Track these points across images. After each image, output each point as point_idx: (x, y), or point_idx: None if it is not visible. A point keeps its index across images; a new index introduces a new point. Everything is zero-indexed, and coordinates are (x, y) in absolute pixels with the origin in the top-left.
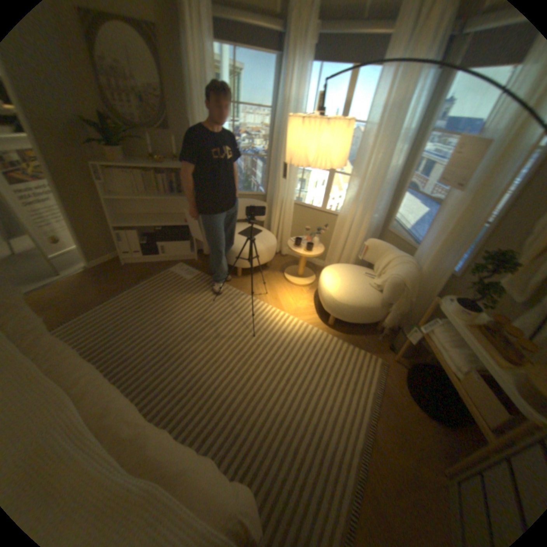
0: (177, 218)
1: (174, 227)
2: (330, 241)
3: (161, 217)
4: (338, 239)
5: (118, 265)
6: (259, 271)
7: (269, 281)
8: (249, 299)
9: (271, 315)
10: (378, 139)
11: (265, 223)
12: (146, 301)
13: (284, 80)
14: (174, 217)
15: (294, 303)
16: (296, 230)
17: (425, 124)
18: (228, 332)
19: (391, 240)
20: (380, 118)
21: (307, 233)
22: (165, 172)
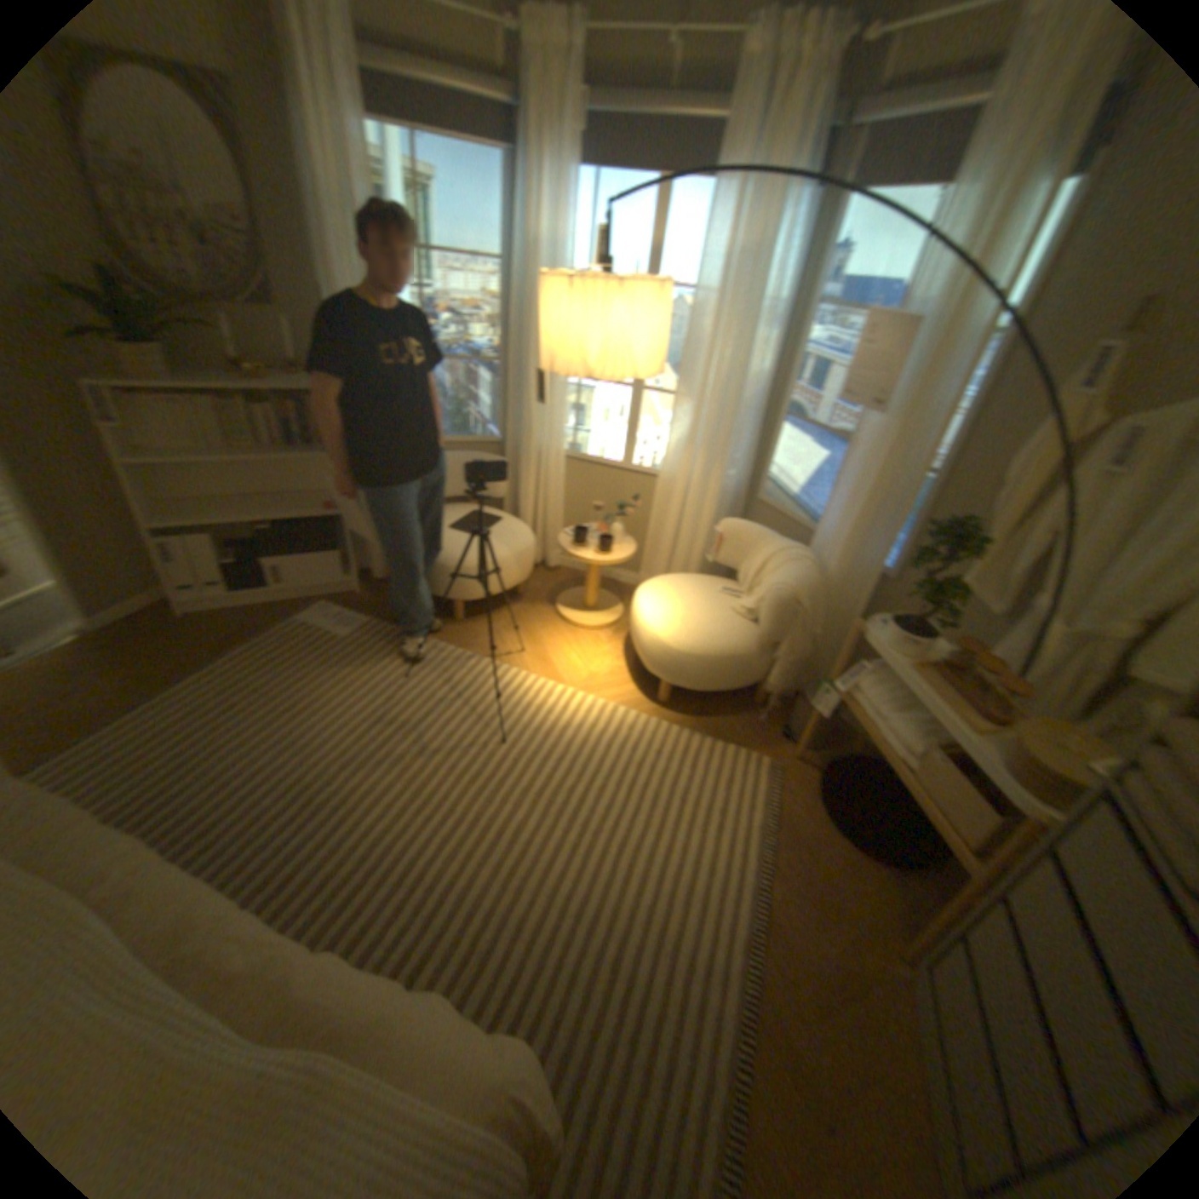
0: (305, 501)
1: (299, 523)
2: (646, 531)
3: (265, 500)
4: (661, 525)
5: (165, 618)
6: (501, 605)
7: (525, 625)
8: (484, 666)
9: (537, 694)
10: (720, 320)
11: (506, 502)
12: (244, 693)
13: (523, 203)
14: (297, 499)
15: (584, 665)
16: (573, 513)
17: (805, 291)
18: (444, 740)
19: (766, 520)
20: (721, 279)
21: (597, 519)
22: (270, 398)
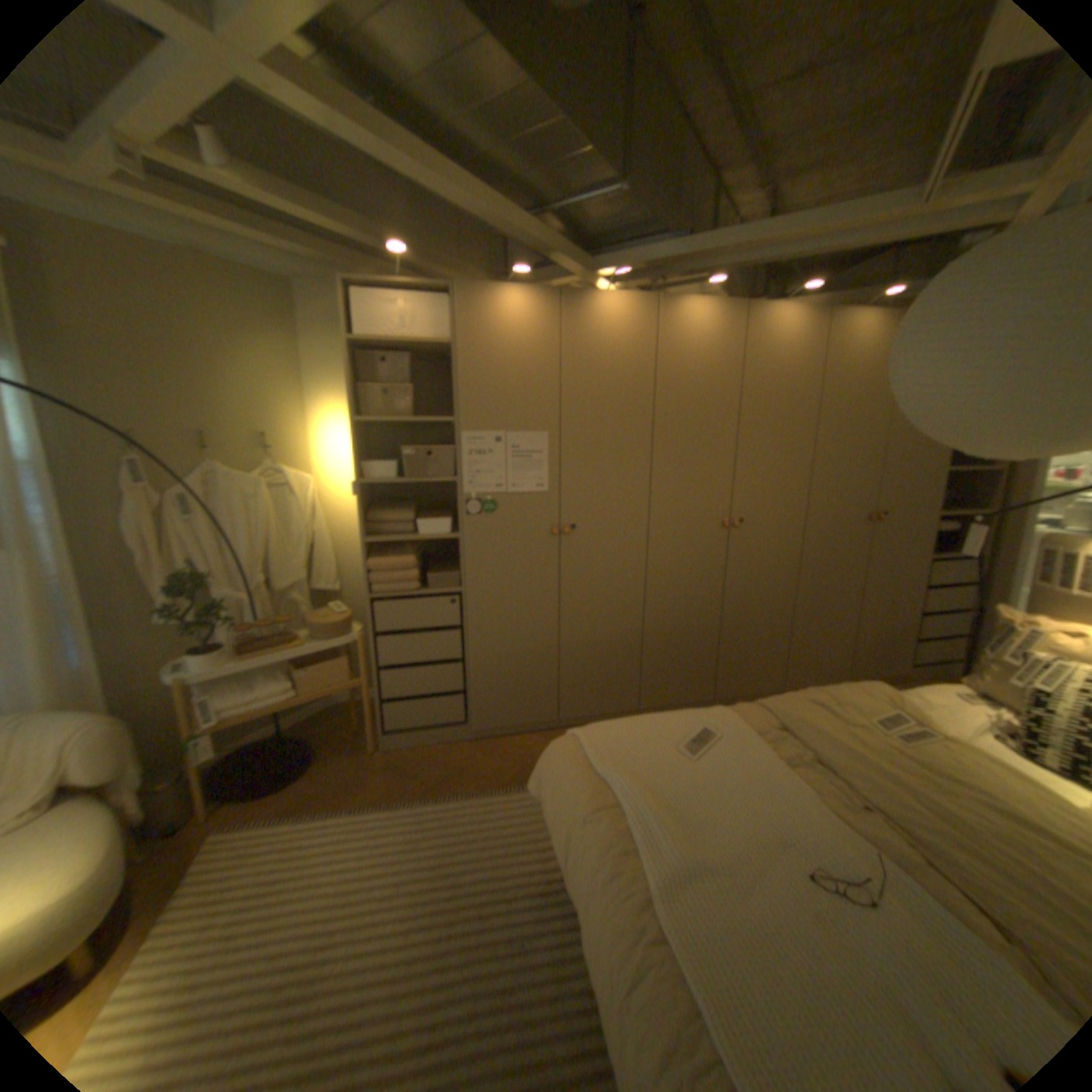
0: None
1: None
2: None
3: None
4: None
5: None
6: None
7: None
8: None
9: None
10: None
11: None
12: None
13: None
14: None
15: None
16: None
17: None
18: None
19: None
20: None
21: None
22: None
